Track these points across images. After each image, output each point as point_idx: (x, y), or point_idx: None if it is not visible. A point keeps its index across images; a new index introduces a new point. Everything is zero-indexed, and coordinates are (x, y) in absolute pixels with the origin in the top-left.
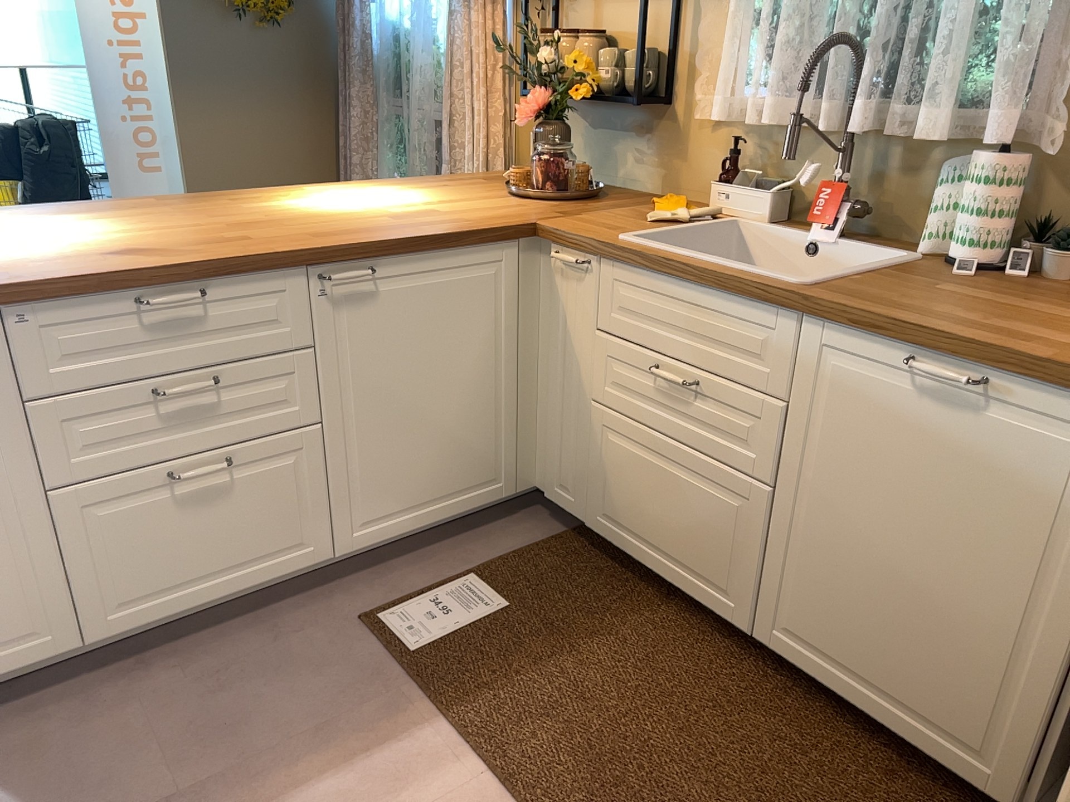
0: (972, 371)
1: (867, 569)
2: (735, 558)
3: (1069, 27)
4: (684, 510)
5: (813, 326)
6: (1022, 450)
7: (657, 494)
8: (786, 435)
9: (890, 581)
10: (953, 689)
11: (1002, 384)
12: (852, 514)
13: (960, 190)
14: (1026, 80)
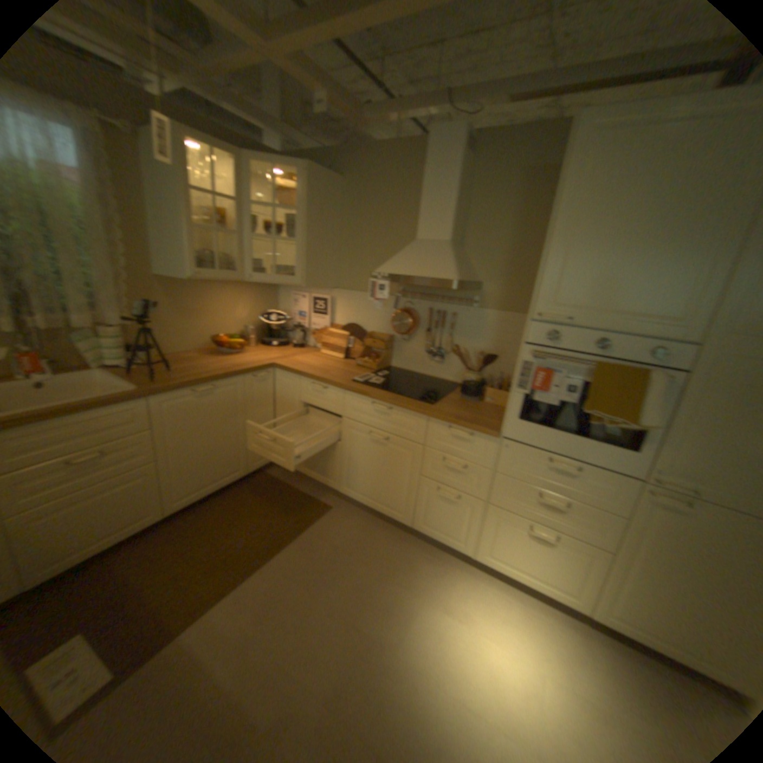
0: (206, 385)
1: (196, 456)
2: (145, 501)
3: (101, 283)
4: (109, 510)
5: (152, 399)
6: (223, 396)
7: (87, 520)
8: (151, 441)
9: (203, 453)
10: (227, 463)
11: (214, 384)
12: (186, 445)
13: (89, 343)
14: (108, 302)
